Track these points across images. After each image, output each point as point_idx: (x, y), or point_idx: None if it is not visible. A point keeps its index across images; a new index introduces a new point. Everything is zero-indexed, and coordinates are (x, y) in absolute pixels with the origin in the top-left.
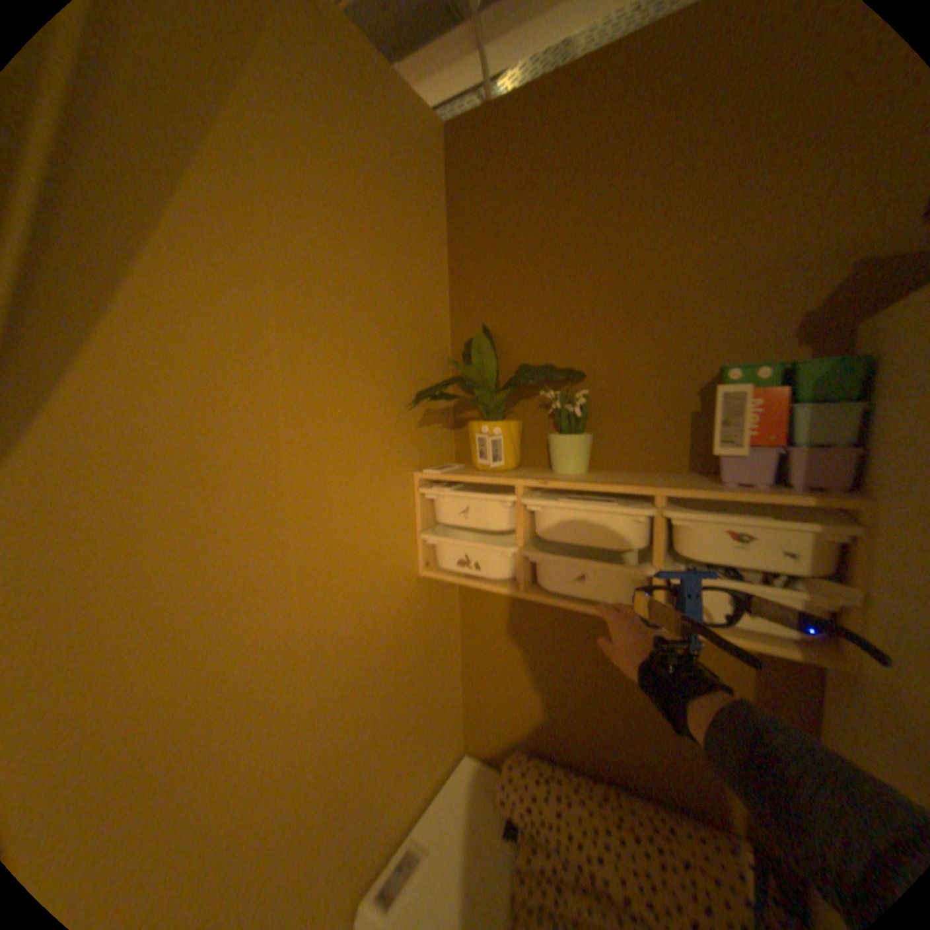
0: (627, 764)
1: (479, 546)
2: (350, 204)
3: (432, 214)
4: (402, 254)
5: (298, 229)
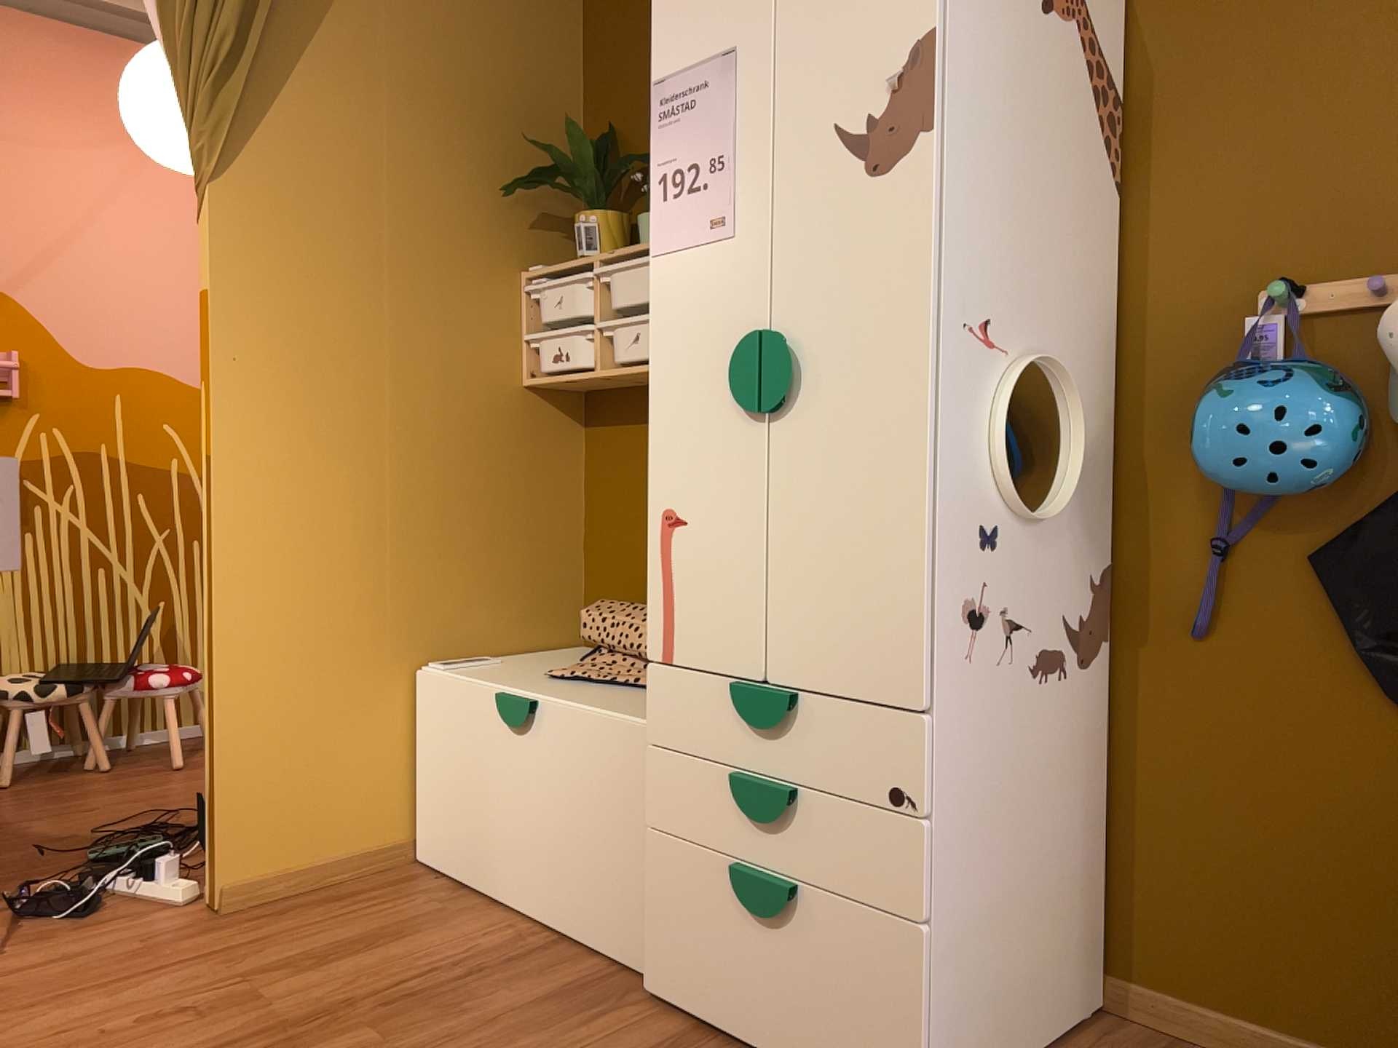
0: None
1: (568, 336)
2: (462, 16)
3: (563, 17)
4: (519, 57)
5: (411, 38)
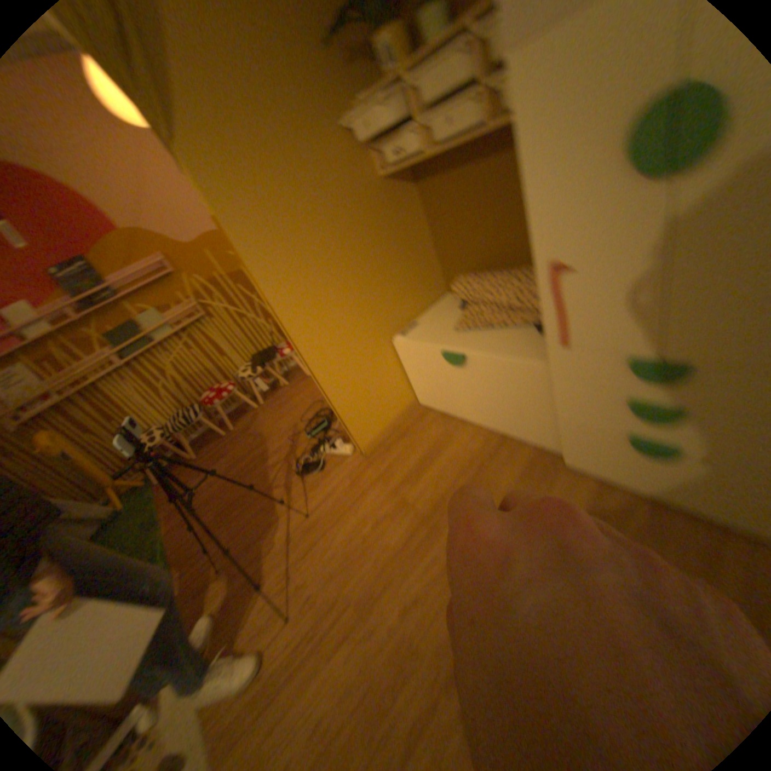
0: (522, 251)
1: (397, 133)
2: None
3: None
4: None
5: None
